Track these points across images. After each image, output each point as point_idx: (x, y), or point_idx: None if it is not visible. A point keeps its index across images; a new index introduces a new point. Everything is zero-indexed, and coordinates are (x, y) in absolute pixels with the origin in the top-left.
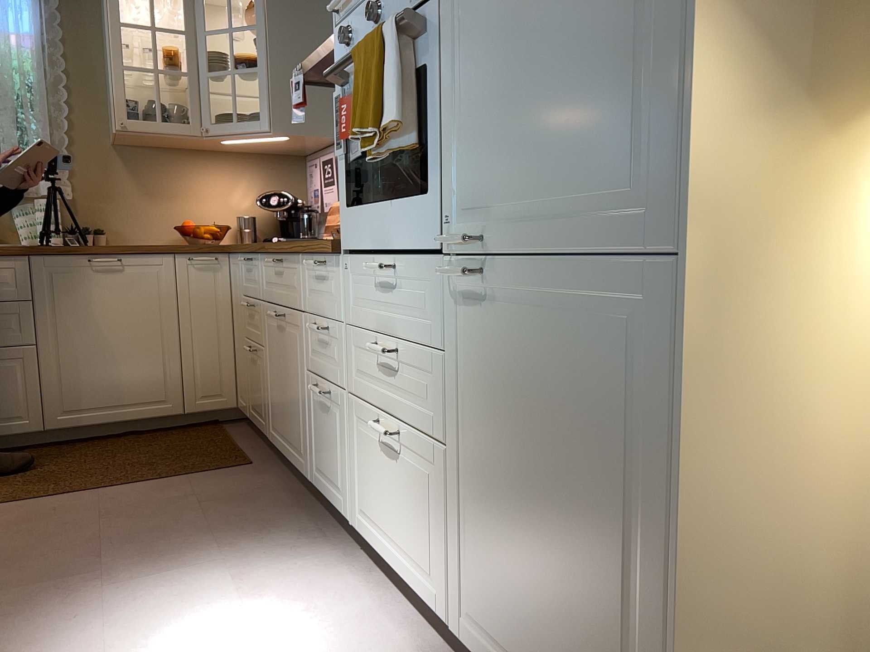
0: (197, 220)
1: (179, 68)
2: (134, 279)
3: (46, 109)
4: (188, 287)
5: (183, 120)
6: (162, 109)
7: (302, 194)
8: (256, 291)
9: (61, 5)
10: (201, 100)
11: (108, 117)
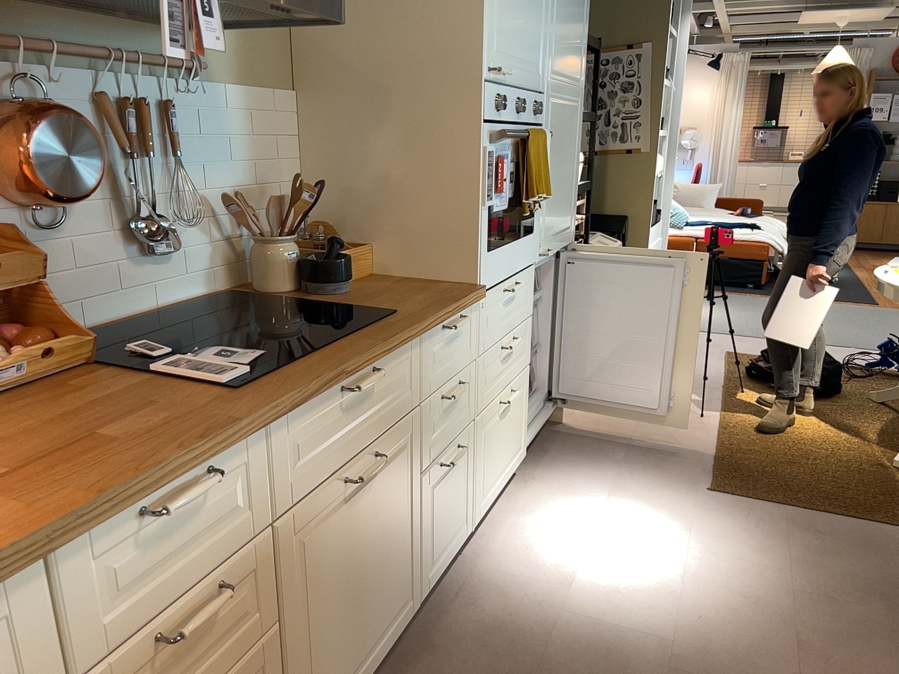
0: None
1: None
2: None
3: None
4: None
5: None
6: None
7: None
8: (232, 537)
9: None
10: None
11: None
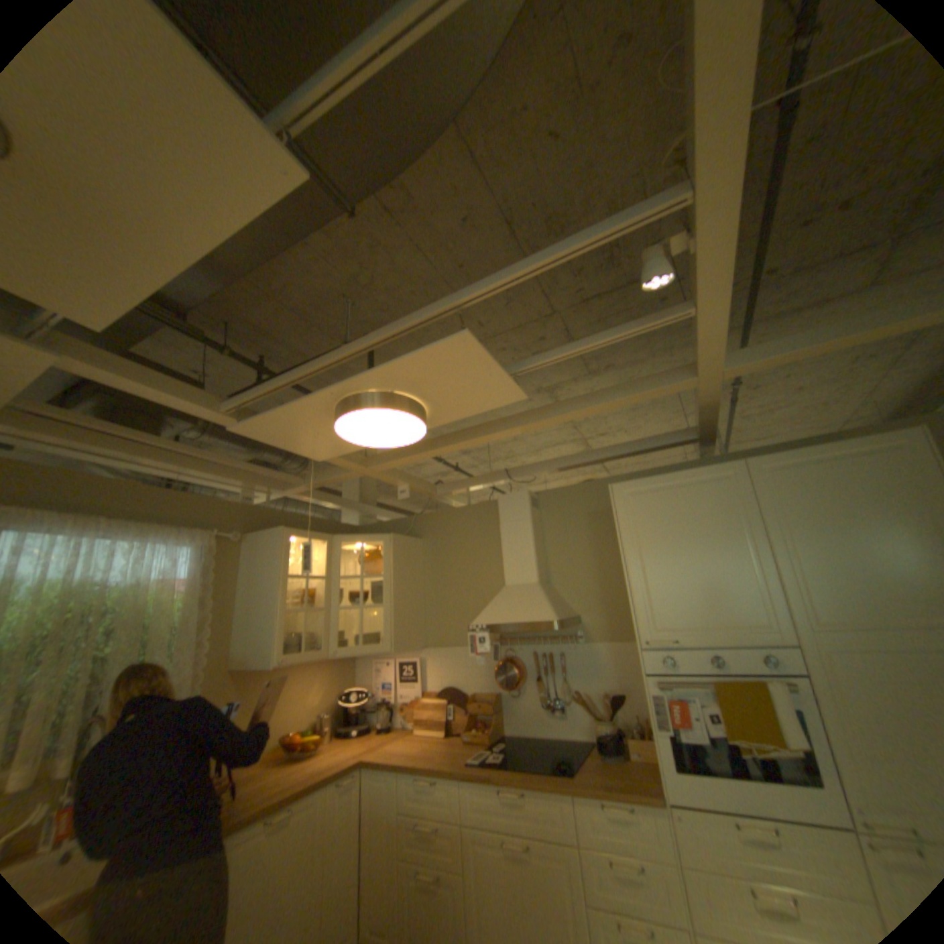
0: (282, 730)
1: (312, 605)
2: (296, 831)
3: (189, 652)
4: (332, 821)
5: (311, 647)
6: (303, 642)
7: (351, 684)
8: (444, 818)
9: (210, 554)
10: (327, 630)
11: (228, 647)
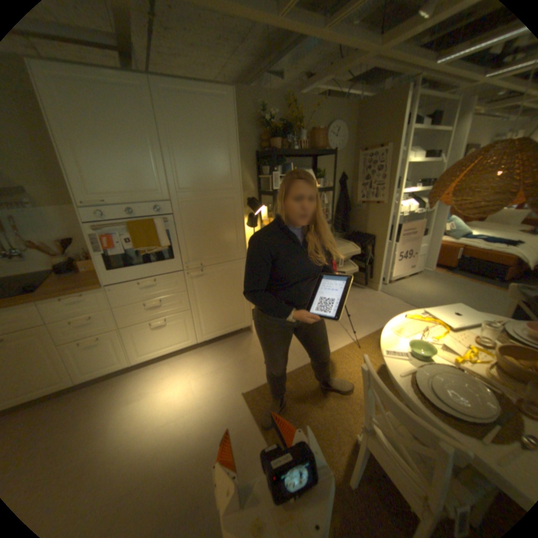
0: None
1: None
2: None
3: None
4: None
5: None
6: None
7: None
8: None
9: None
10: None
11: None
